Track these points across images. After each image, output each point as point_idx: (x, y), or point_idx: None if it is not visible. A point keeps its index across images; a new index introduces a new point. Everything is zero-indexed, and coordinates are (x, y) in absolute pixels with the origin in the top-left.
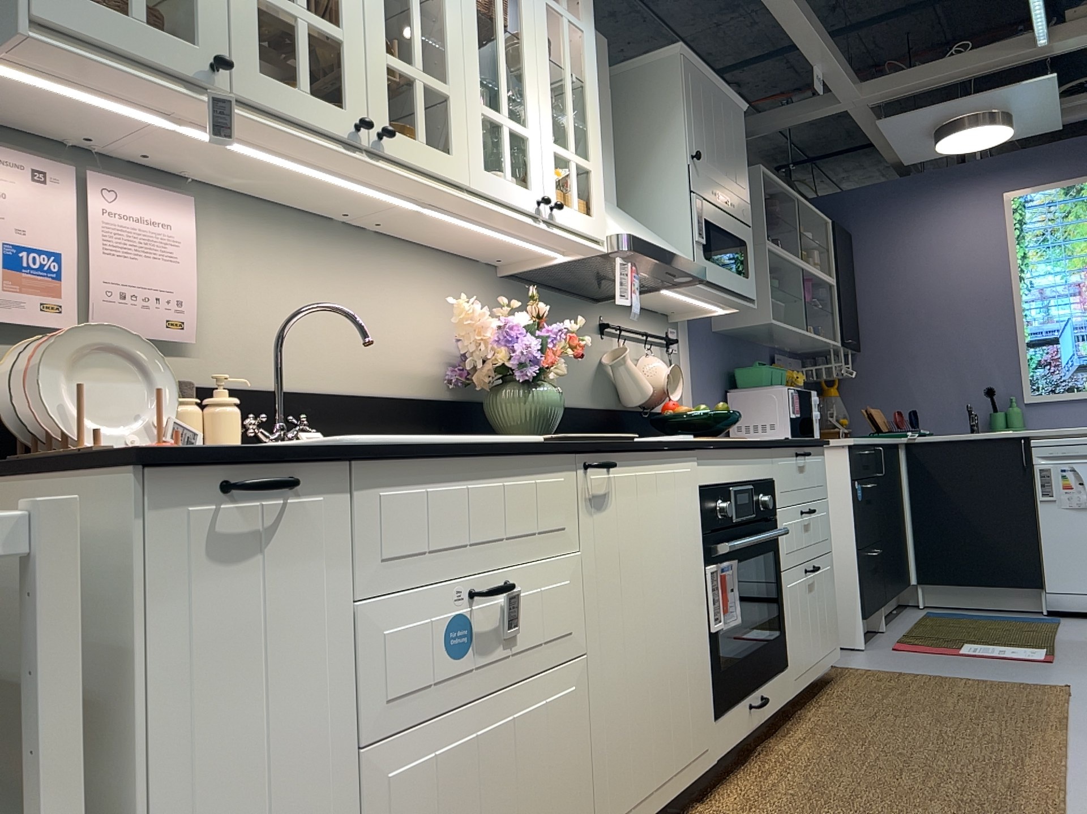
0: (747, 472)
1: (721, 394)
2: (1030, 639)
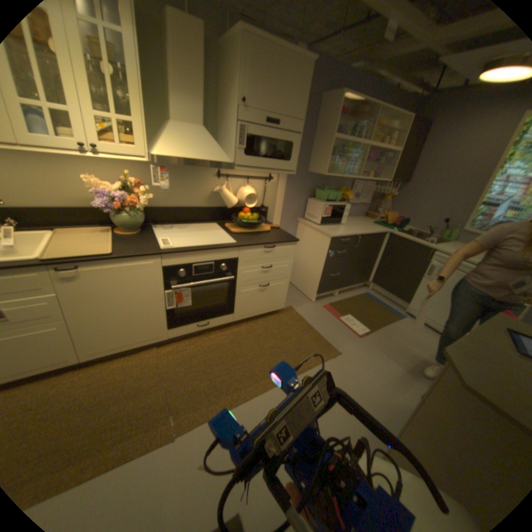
0: (210, 258)
1: (305, 198)
2: (374, 324)
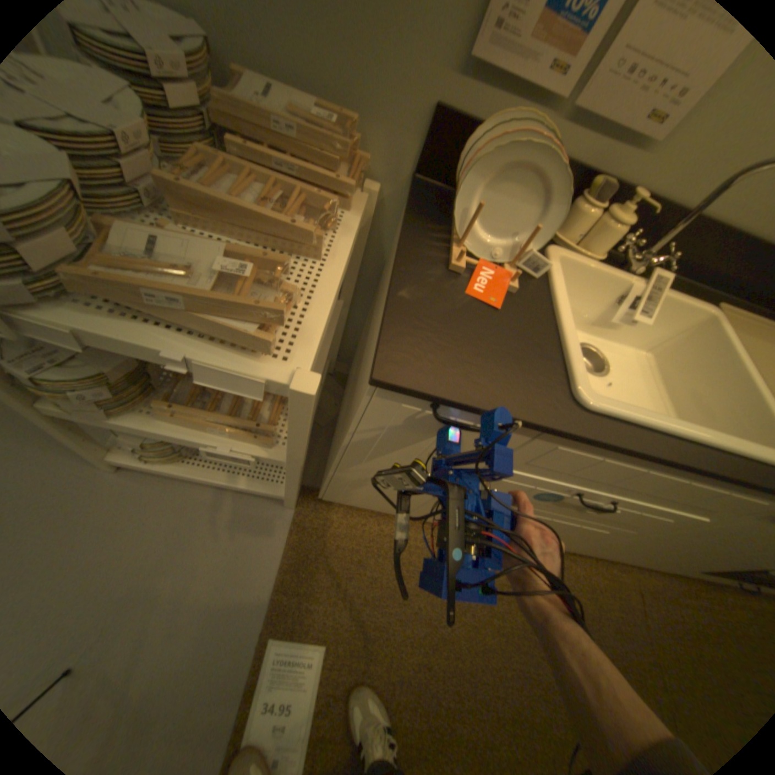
0: None
1: None
2: None
